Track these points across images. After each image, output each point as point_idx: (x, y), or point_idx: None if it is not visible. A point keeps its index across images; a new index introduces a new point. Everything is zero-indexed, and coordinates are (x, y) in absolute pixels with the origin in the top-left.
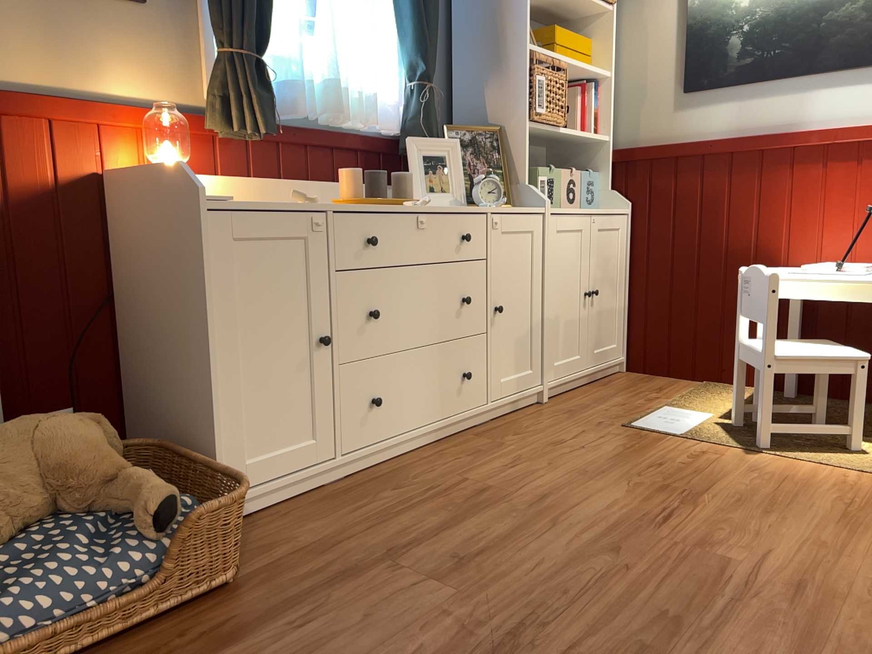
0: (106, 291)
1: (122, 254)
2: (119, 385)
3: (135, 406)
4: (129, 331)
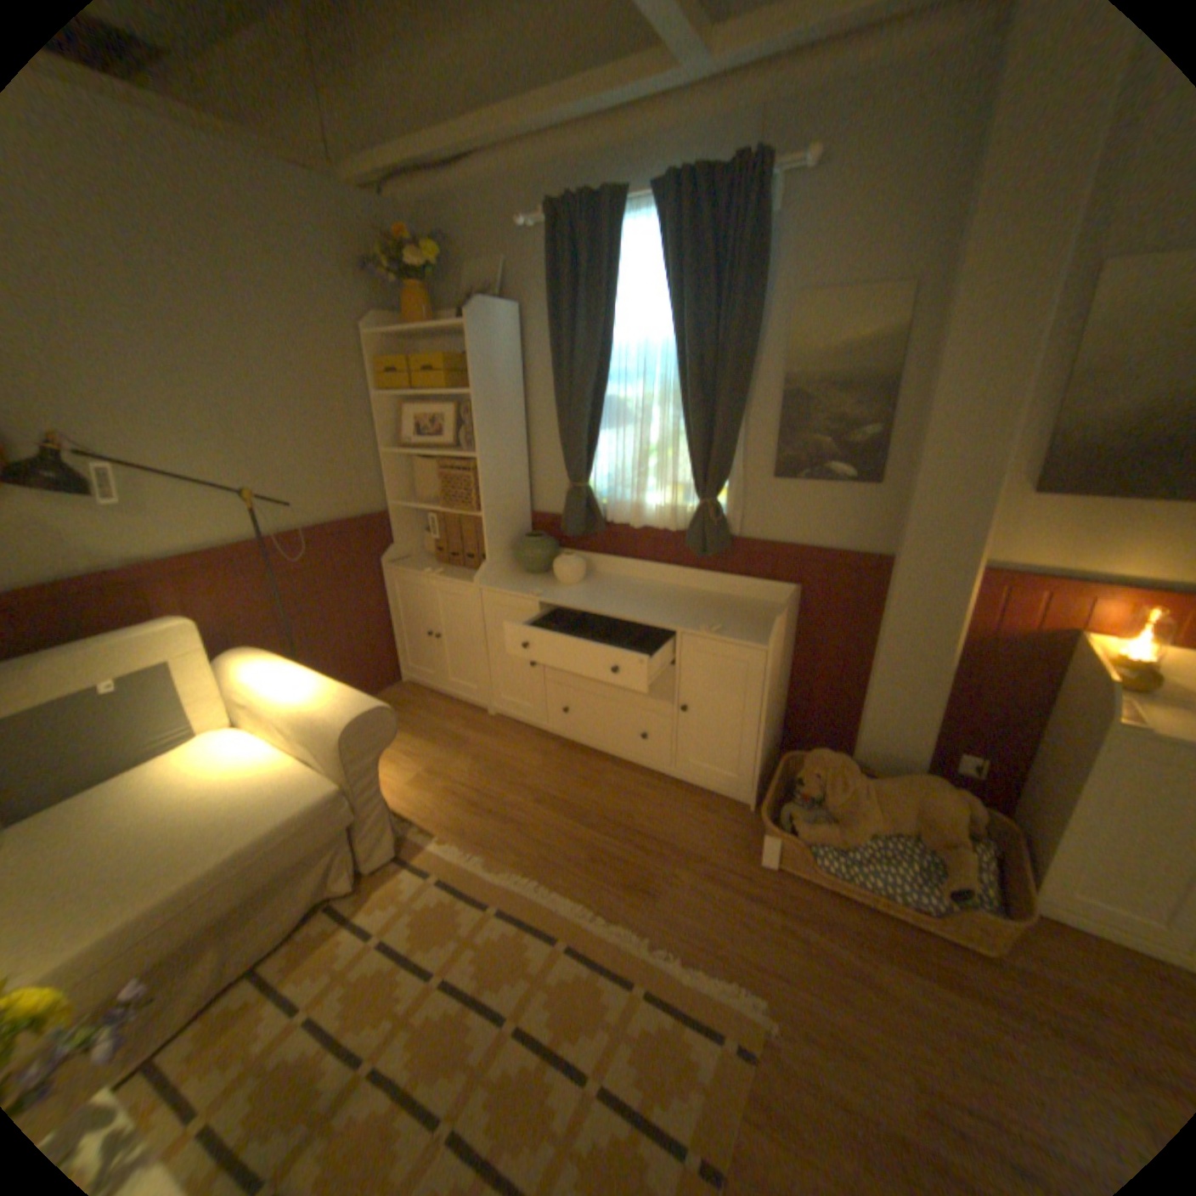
0: (1047, 707)
1: (1066, 694)
2: (1028, 766)
3: (1030, 788)
4: (1047, 743)
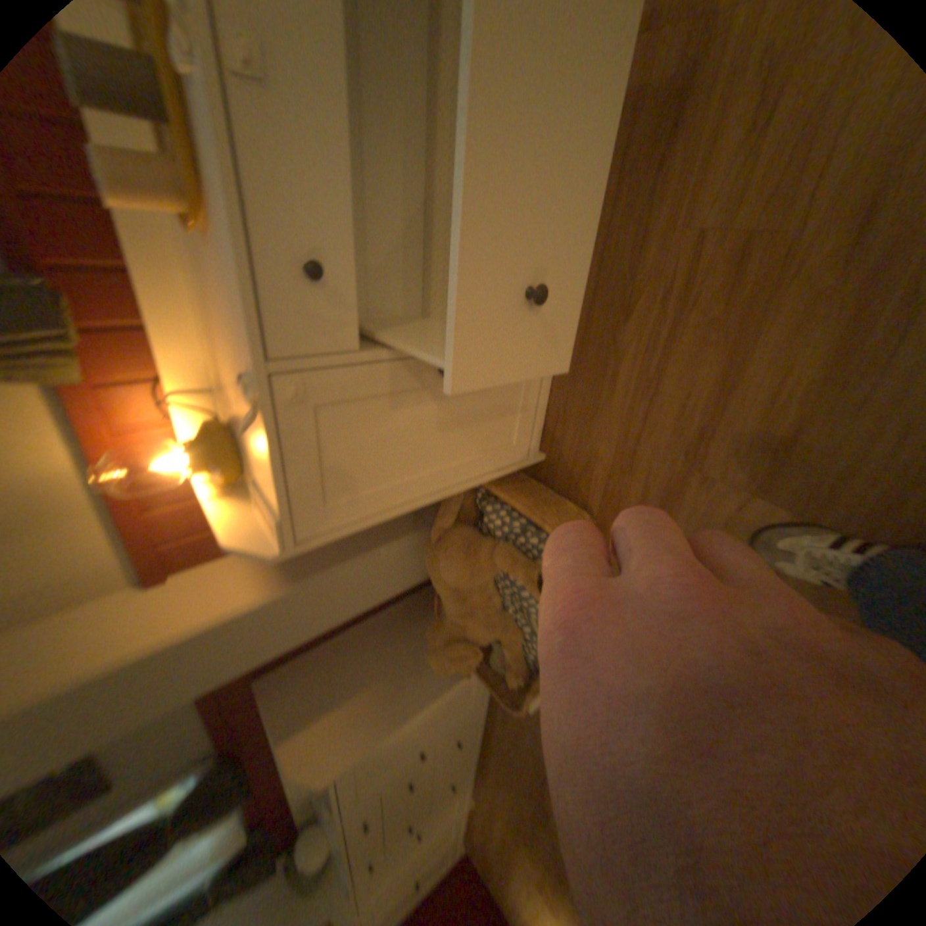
0: None
1: None
2: None
3: None
4: None
